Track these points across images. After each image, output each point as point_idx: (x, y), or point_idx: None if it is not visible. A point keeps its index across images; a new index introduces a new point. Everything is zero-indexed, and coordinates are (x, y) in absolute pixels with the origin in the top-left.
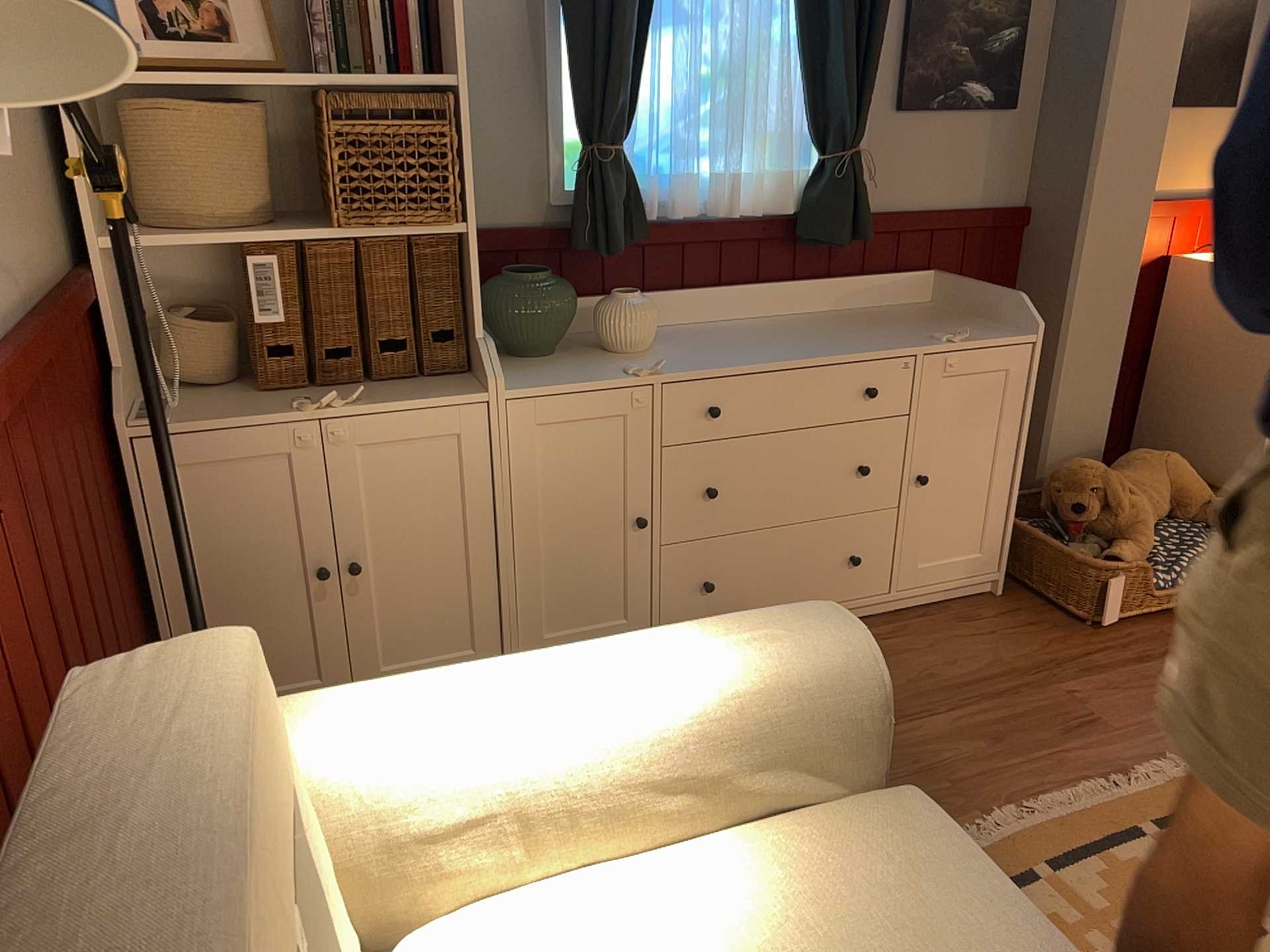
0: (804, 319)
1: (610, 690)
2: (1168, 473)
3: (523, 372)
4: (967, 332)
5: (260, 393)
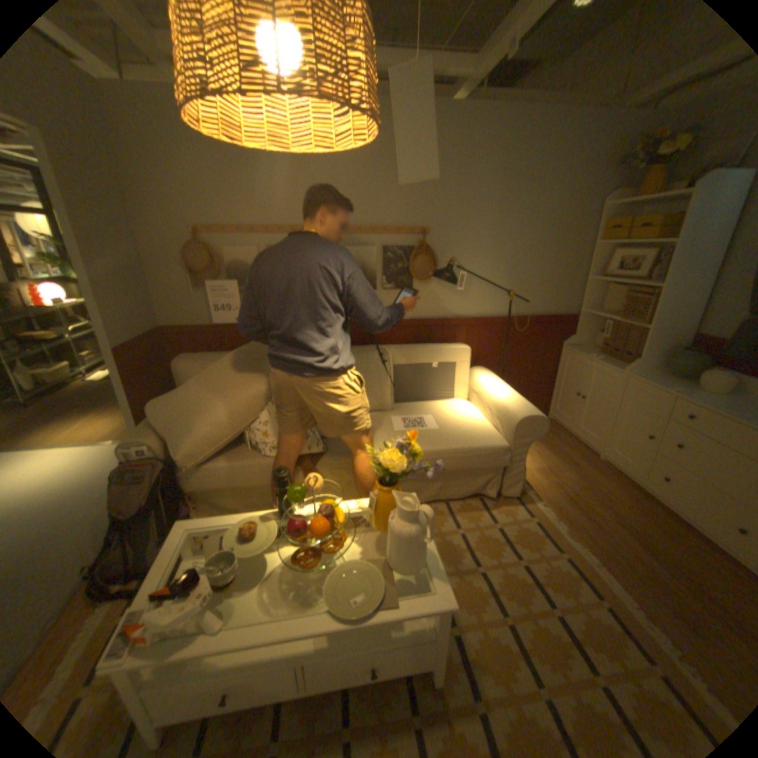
0: None
1: (499, 392)
2: None
3: (656, 376)
4: None
5: (599, 352)
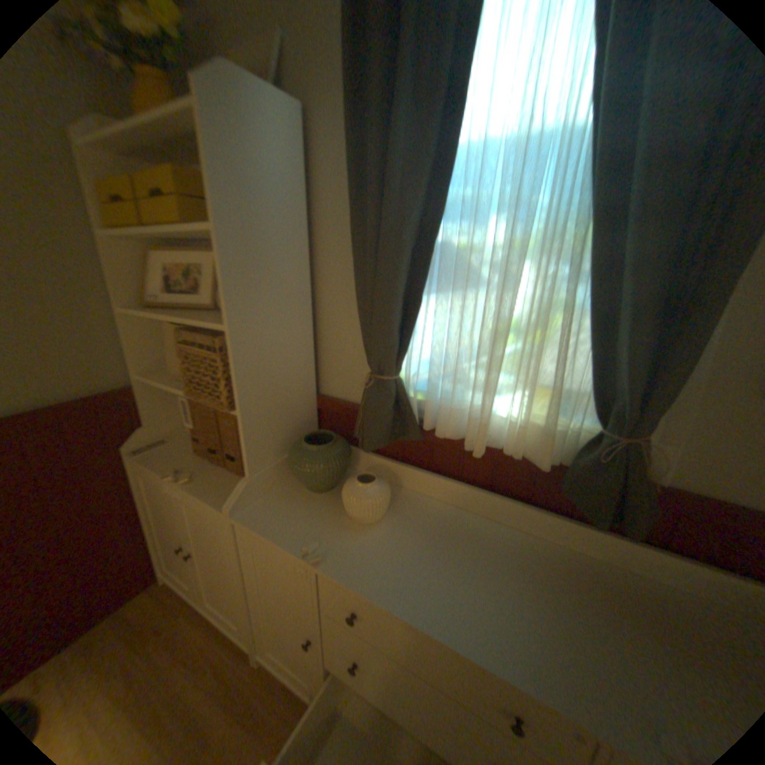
0: (560, 559)
1: None
2: None
3: (282, 502)
4: None
5: (193, 453)
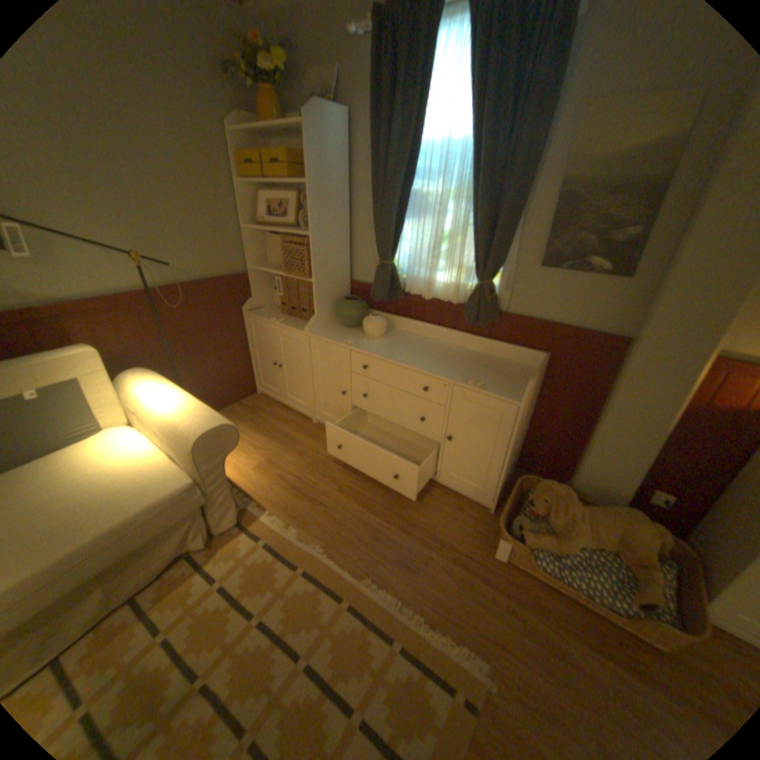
0: (461, 351)
1: (161, 405)
2: (626, 532)
3: (331, 330)
4: (497, 386)
5: (280, 313)
